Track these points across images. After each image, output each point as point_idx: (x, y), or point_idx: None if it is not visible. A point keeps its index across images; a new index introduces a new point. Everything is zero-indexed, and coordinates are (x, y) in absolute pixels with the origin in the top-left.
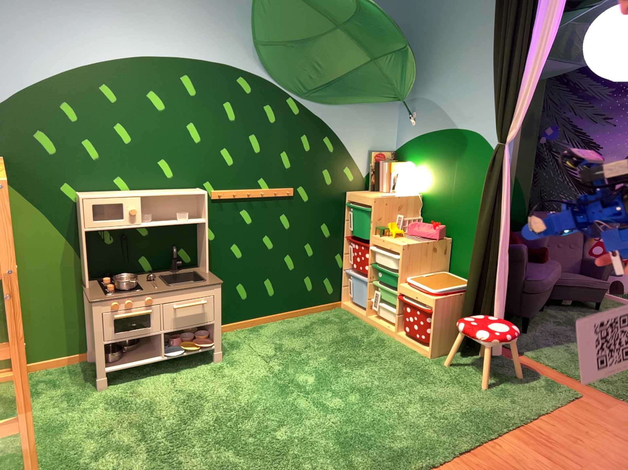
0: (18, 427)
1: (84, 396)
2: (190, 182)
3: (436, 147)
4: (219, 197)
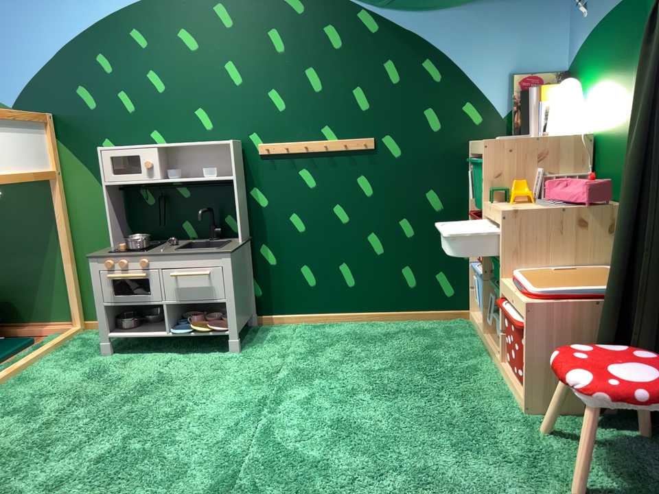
0: None
1: (77, 361)
2: (229, 132)
3: (613, 36)
4: (265, 150)
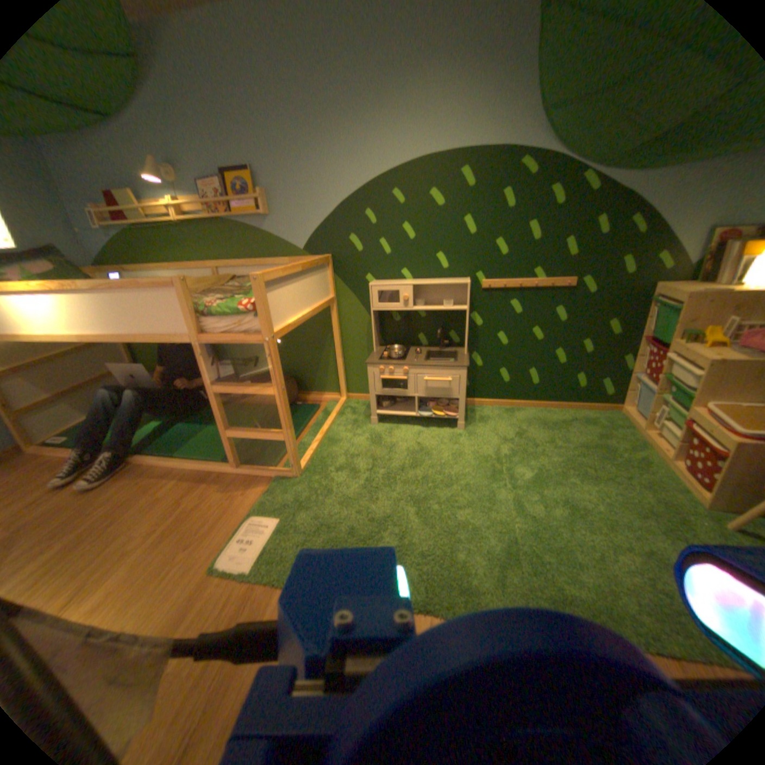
0: (278, 437)
1: (356, 425)
2: (459, 269)
3: None
4: (485, 284)
